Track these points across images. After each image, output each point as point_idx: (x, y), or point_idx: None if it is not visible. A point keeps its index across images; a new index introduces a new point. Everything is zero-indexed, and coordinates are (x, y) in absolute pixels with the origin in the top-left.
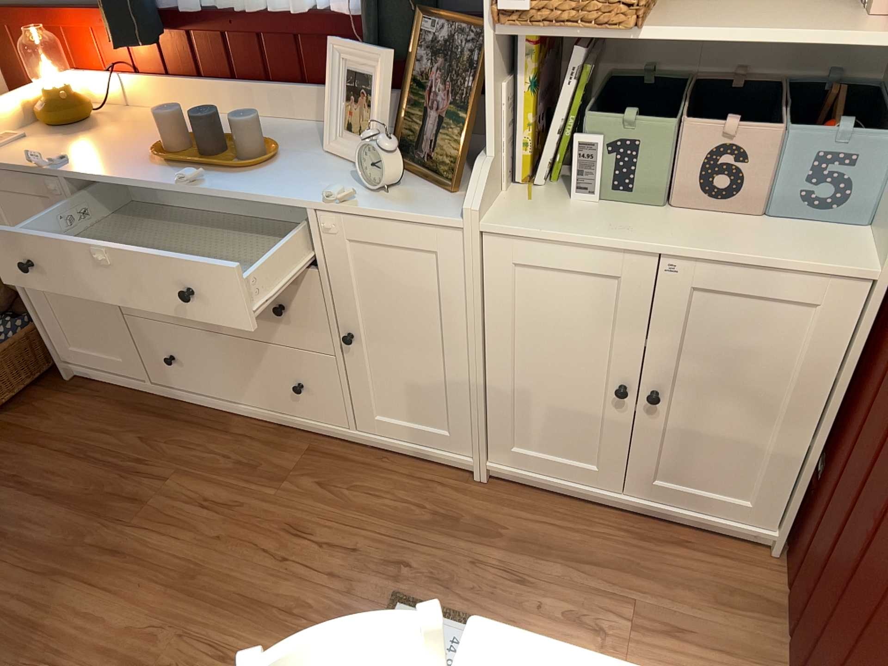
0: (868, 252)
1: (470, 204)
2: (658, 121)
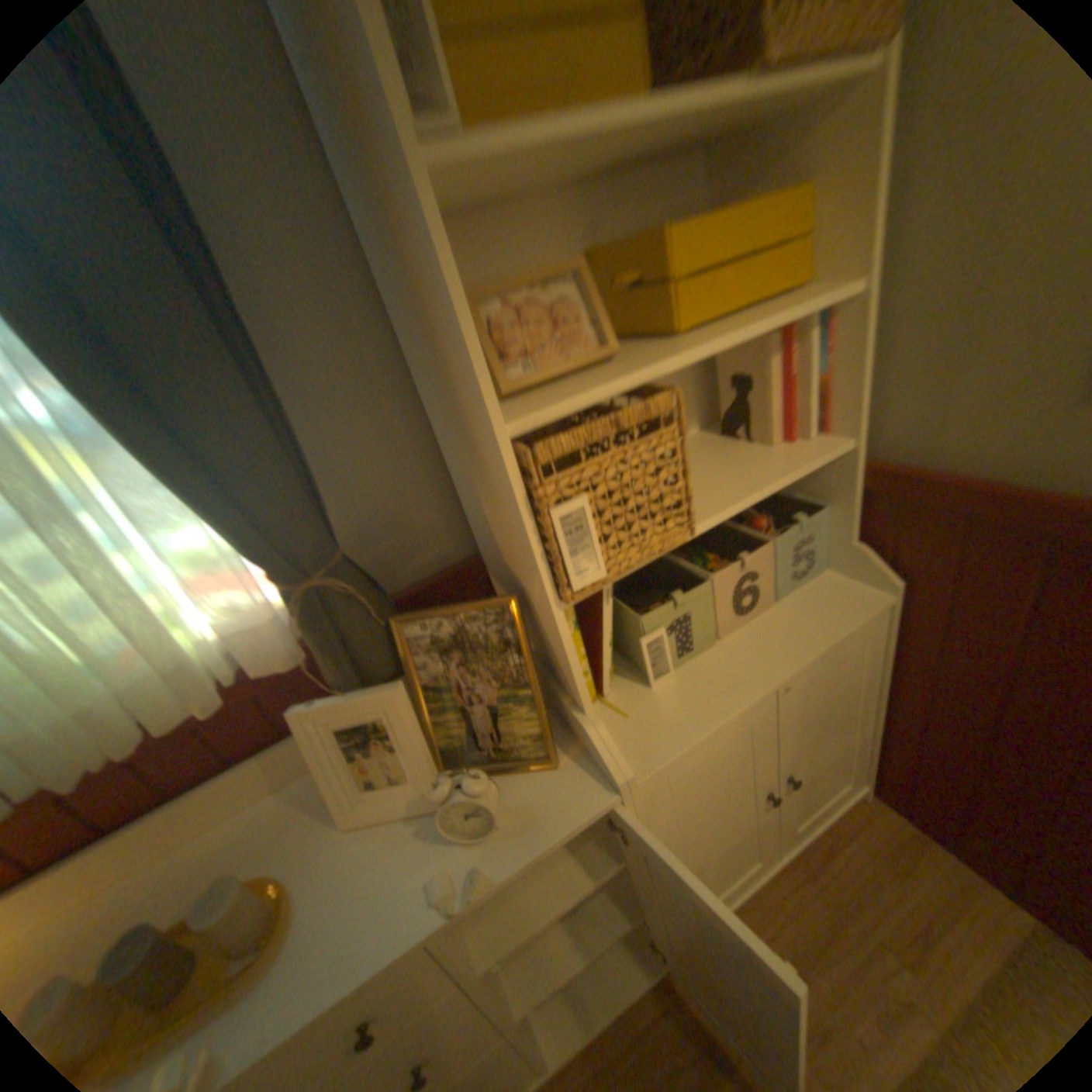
0: (871, 581)
1: (618, 772)
2: (693, 580)
